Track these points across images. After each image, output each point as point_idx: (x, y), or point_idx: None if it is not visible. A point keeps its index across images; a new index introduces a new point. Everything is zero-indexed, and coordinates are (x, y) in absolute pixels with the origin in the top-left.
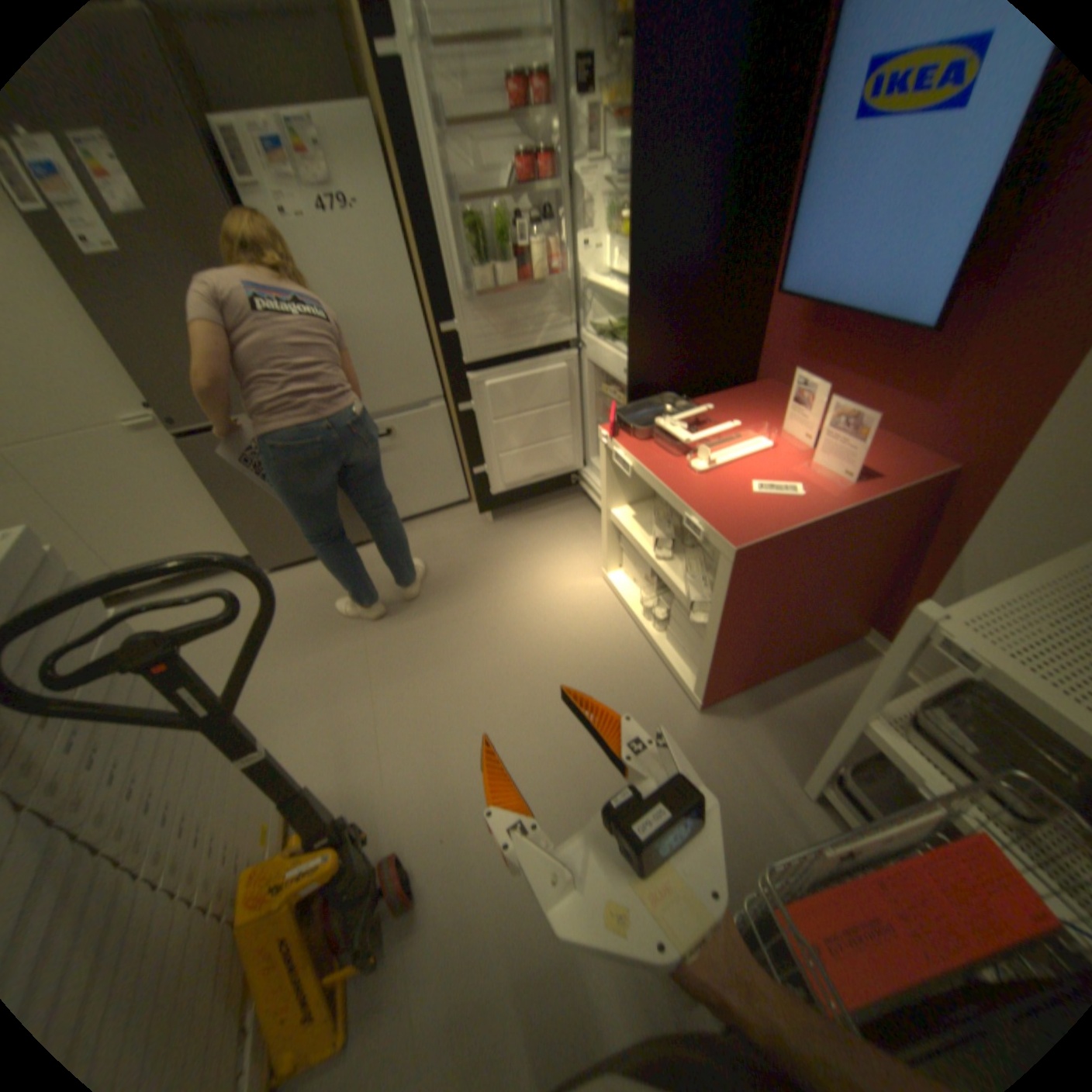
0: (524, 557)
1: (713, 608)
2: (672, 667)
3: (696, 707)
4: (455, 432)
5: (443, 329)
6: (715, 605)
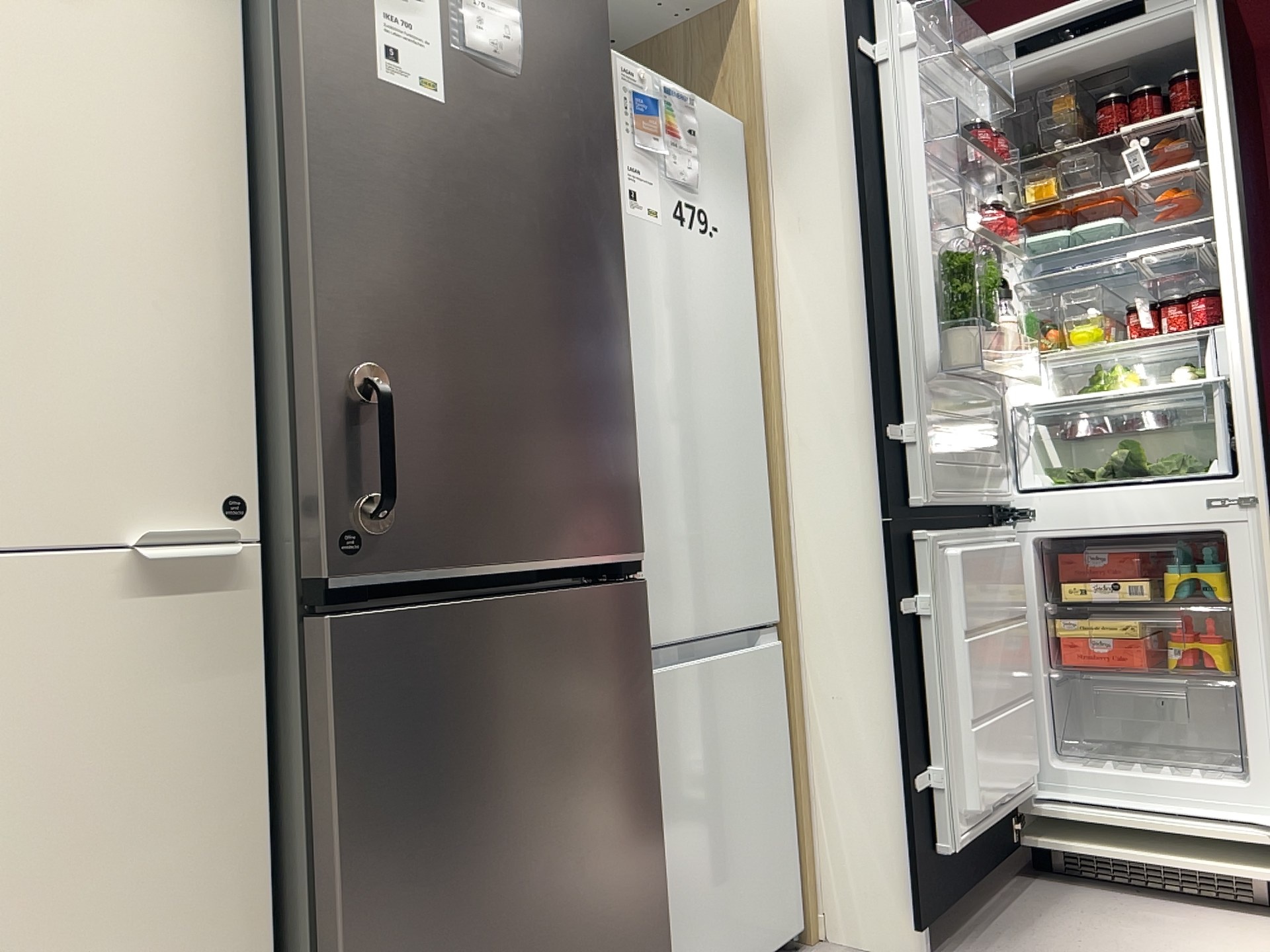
0: None
1: None
2: None
3: None
4: (786, 725)
5: (893, 434)
6: None
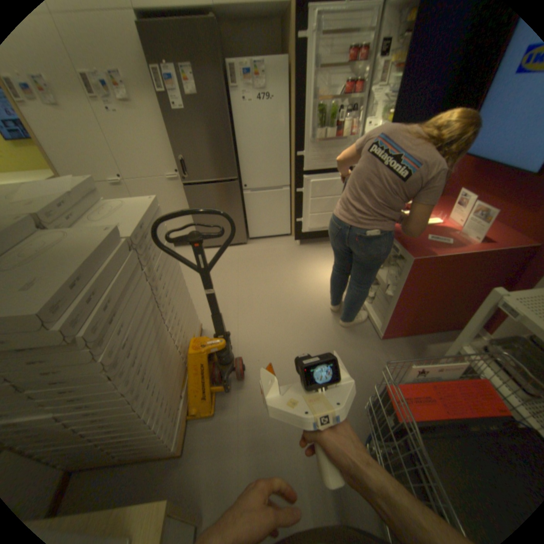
0: (311, 262)
1: (398, 291)
2: (372, 319)
3: (380, 338)
4: (291, 203)
5: (298, 155)
6: (399, 289)
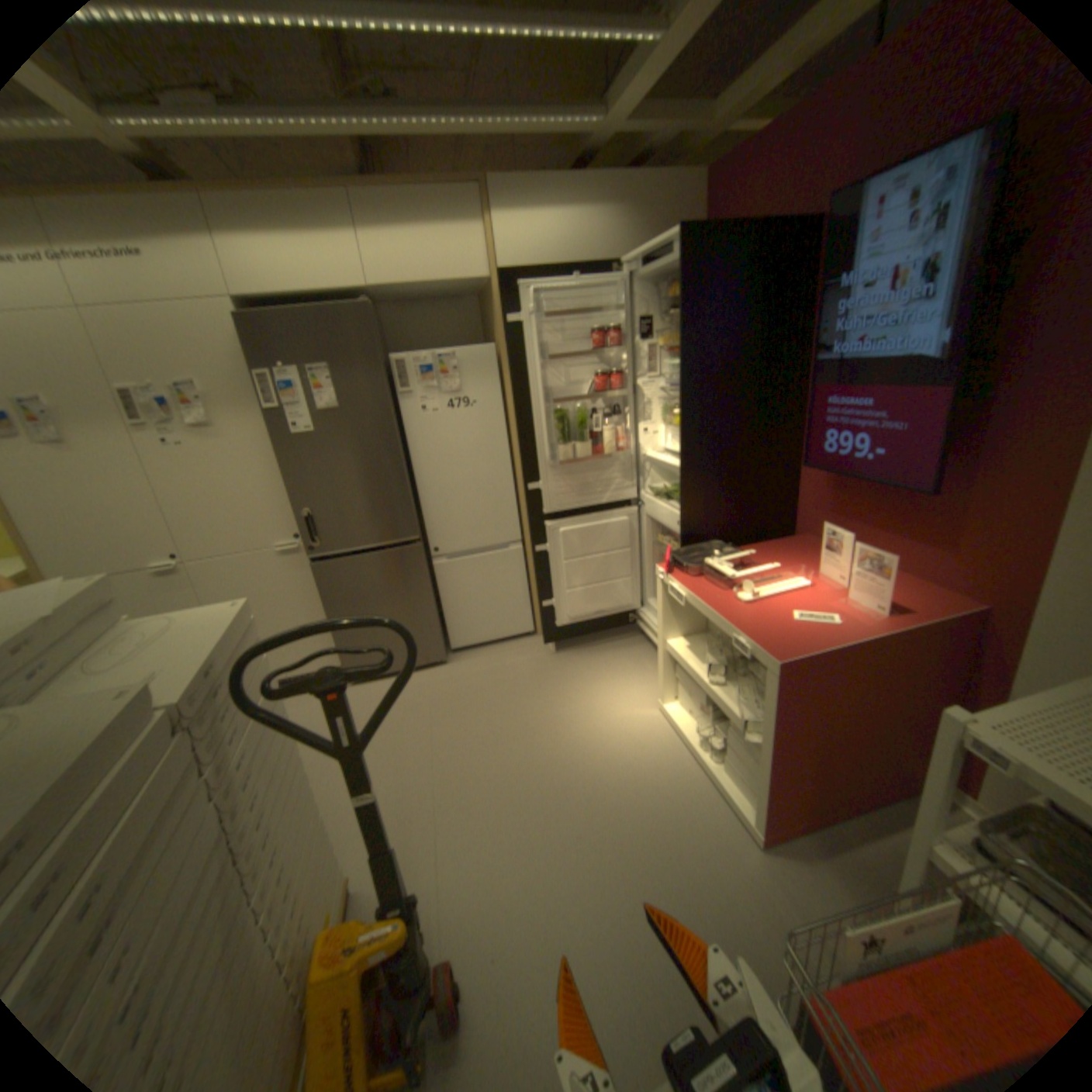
0: (584, 687)
1: (768, 732)
2: (732, 802)
3: (758, 847)
4: (529, 572)
5: (531, 489)
6: (769, 728)
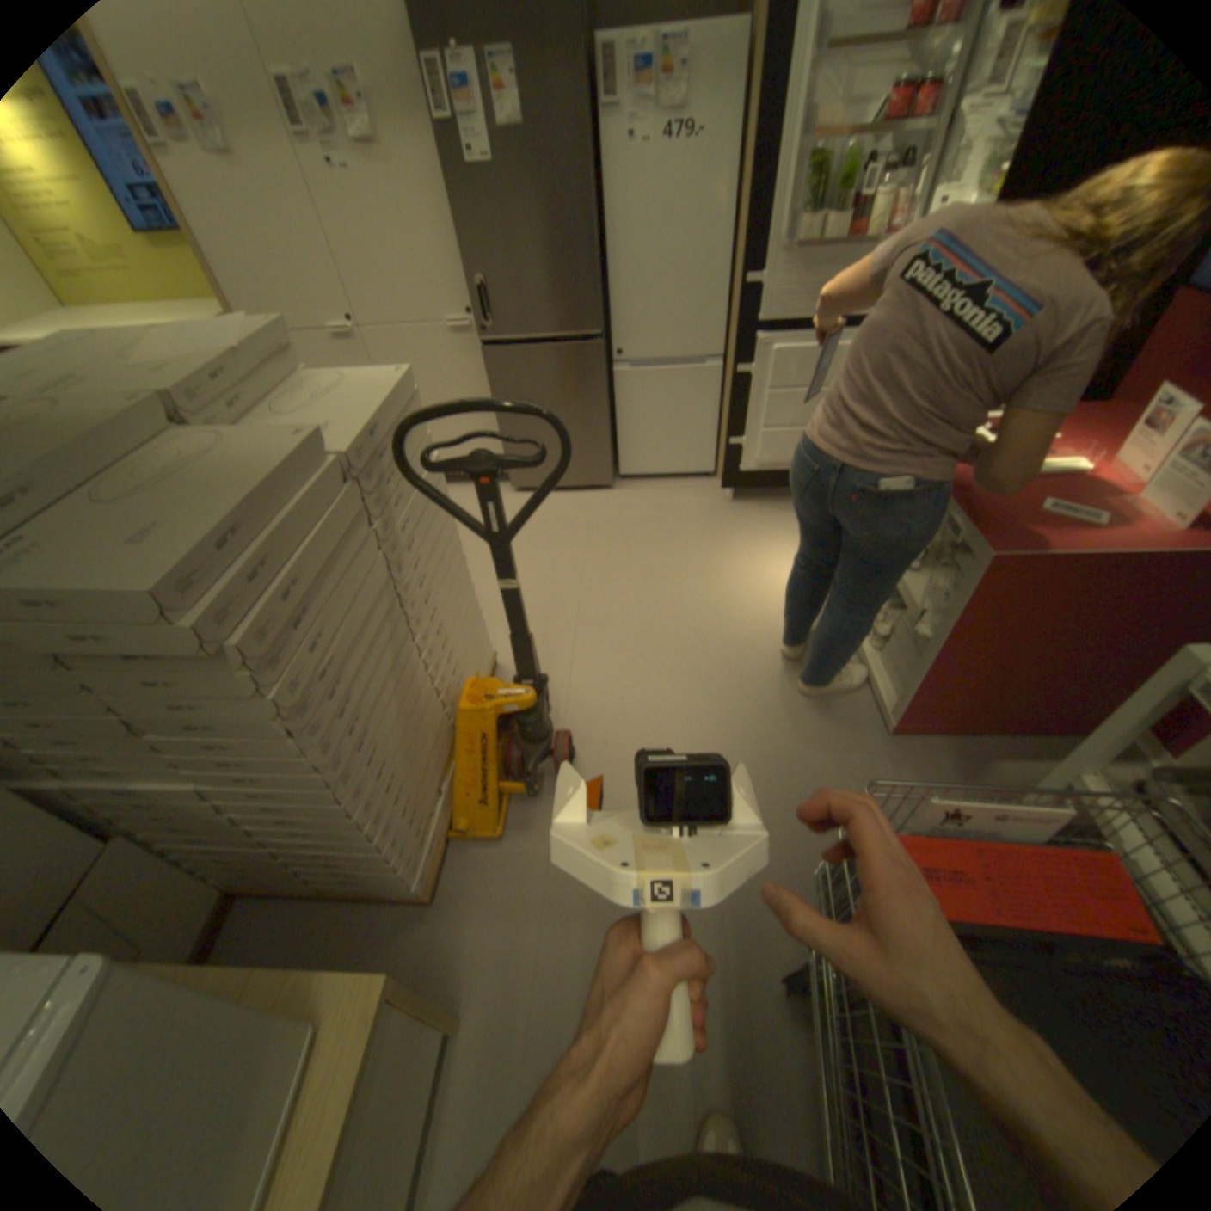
0: (753, 543)
1: (946, 629)
2: (876, 686)
3: (888, 730)
4: (723, 399)
5: (749, 281)
6: (950, 625)
